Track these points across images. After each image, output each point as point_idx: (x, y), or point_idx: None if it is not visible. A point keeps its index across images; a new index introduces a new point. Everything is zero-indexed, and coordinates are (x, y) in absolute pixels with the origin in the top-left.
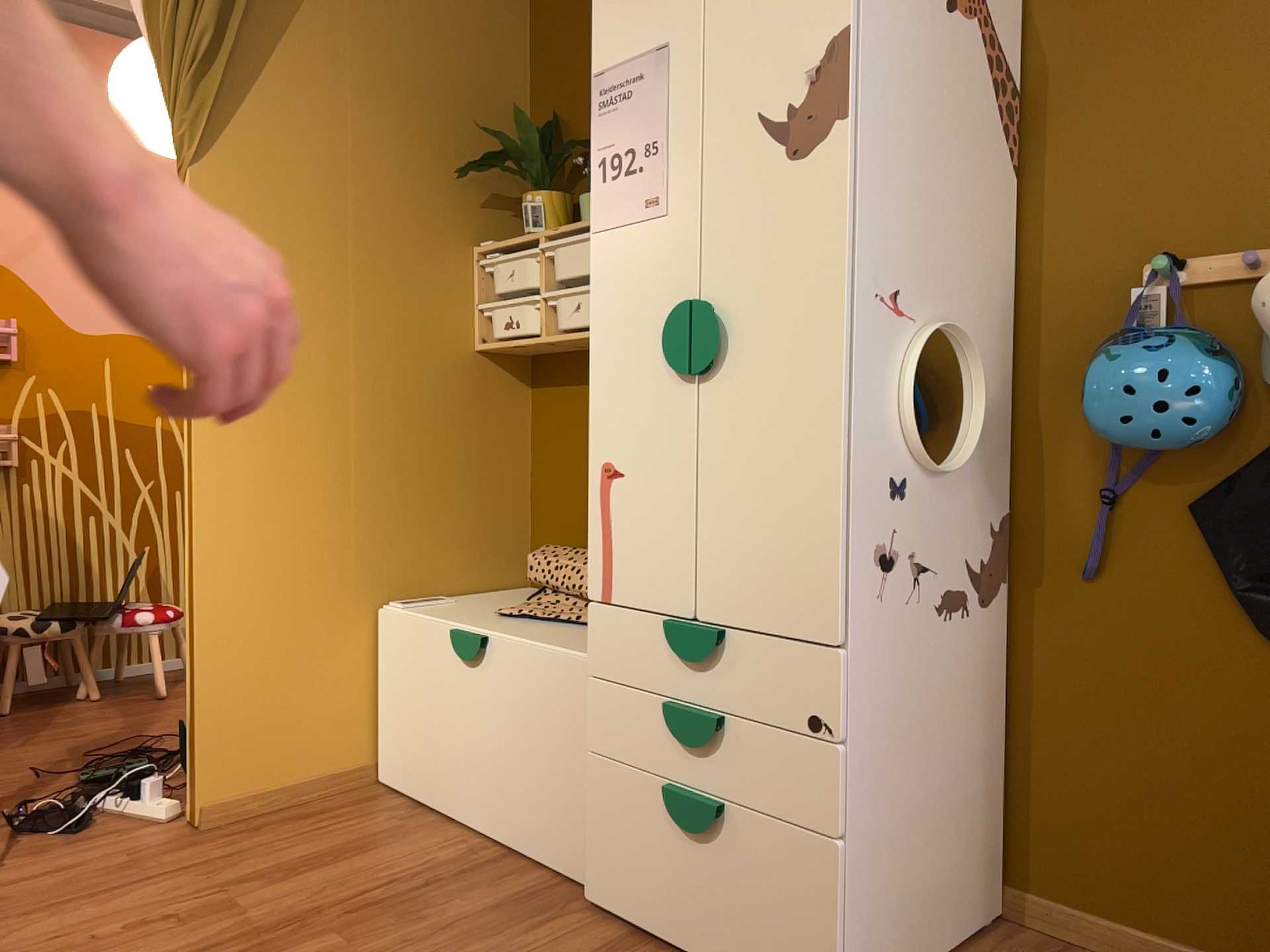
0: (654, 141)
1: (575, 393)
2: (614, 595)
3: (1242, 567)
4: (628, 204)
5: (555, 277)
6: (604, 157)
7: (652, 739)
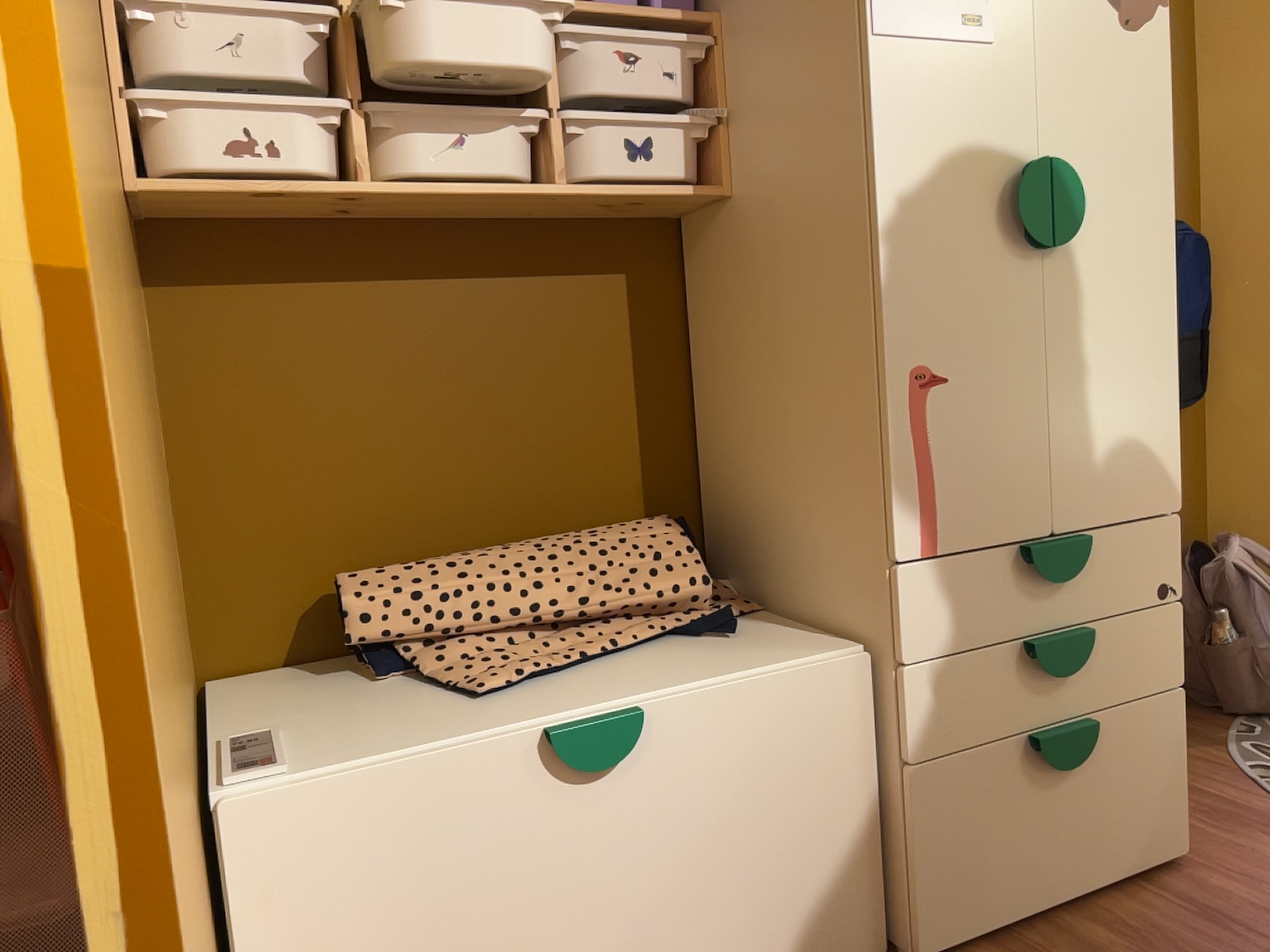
0: None
1: (298, 300)
2: (944, 542)
3: None
4: (935, 12)
5: (370, 77)
6: None
7: (1004, 696)
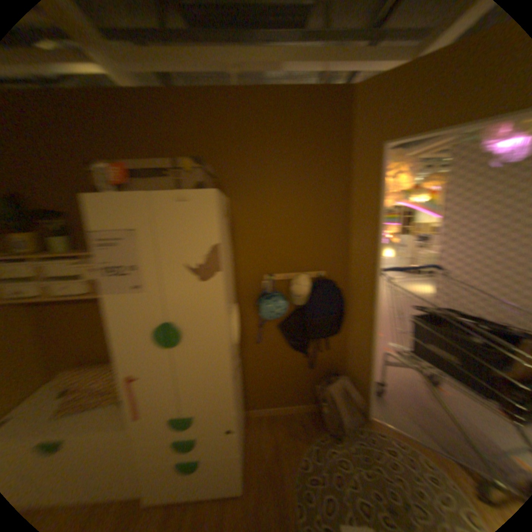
0: (129, 266)
1: (53, 310)
2: (136, 419)
3: (287, 337)
4: (118, 287)
5: (37, 275)
6: (99, 267)
7: (163, 455)
